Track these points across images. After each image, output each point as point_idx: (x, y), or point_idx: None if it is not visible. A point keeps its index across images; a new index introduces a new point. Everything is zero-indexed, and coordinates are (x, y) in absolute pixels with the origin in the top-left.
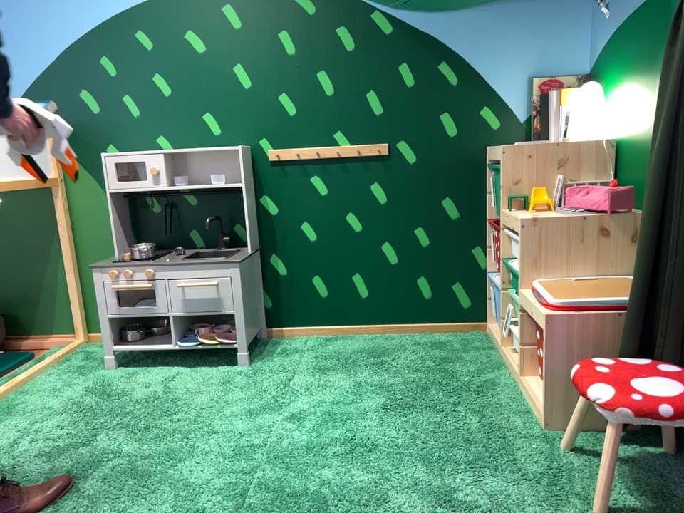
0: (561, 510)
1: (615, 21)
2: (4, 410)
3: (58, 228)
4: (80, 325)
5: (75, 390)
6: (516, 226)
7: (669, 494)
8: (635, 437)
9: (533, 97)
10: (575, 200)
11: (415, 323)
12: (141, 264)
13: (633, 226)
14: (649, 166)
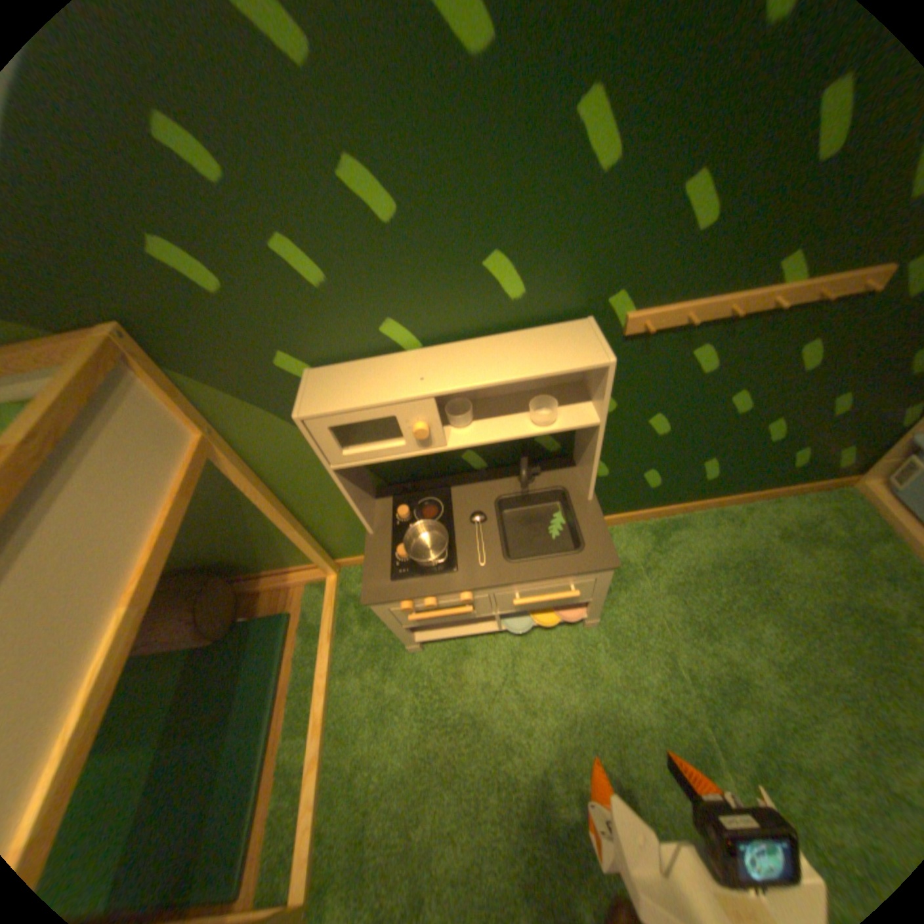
0: None
1: None
2: (343, 792)
3: (246, 494)
4: (327, 567)
5: (403, 717)
6: None
7: None
8: None
9: None
10: None
11: (766, 492)
12: (451, 591)
13: None
14: None
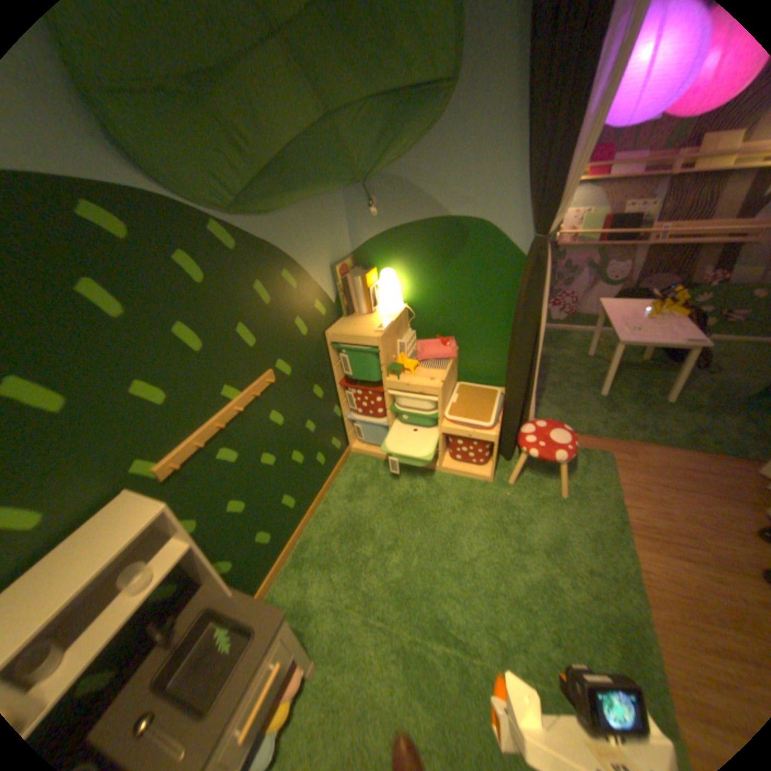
0: (560, 509)
1: (390, 222)
2: None
3: None
4: None
5: None
6: (427, 391)
7: (548, 467)
8: (502, 453)
9: (339, 282)
10: (426, 355)
11: (323, 486)
12: None
13: (456, 358)
14: (448, 322)
